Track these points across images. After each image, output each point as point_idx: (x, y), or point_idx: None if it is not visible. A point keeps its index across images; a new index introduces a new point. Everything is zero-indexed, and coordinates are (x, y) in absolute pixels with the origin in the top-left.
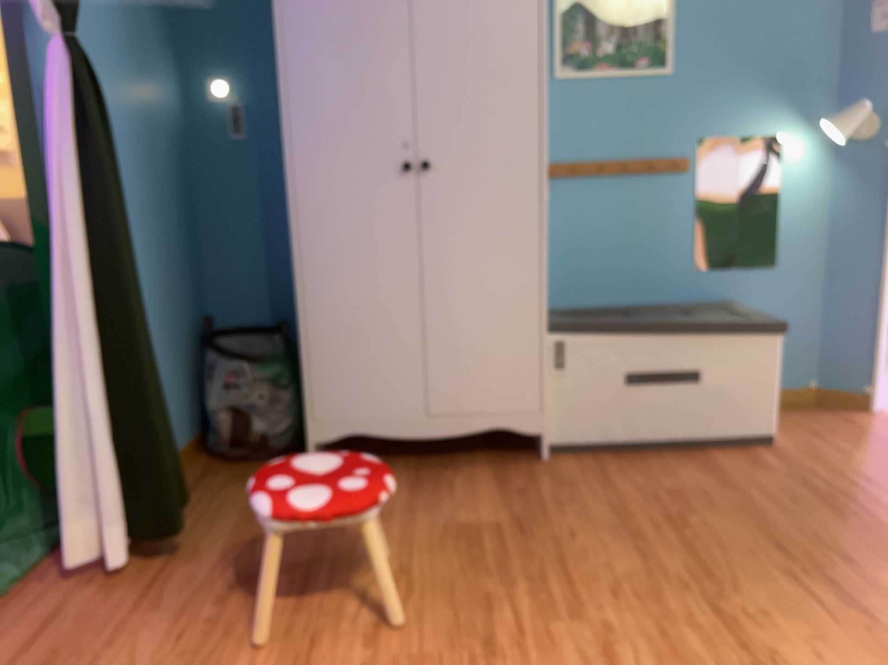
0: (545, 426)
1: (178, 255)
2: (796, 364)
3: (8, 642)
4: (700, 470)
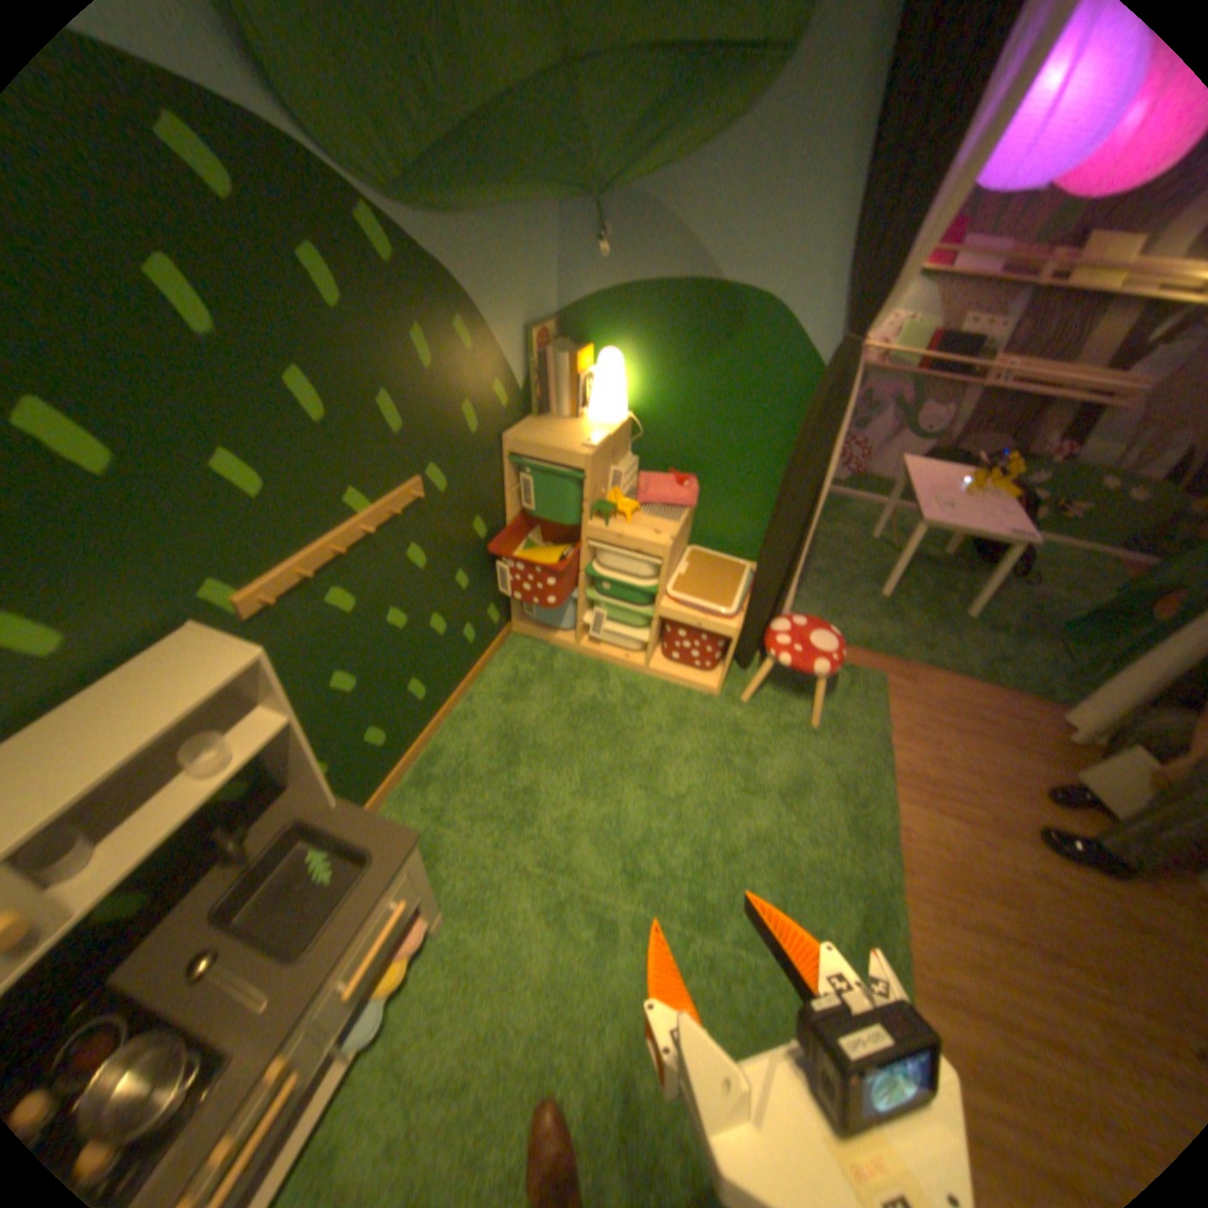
0: None
1: None
2: None
3: (997, 711)
4: None
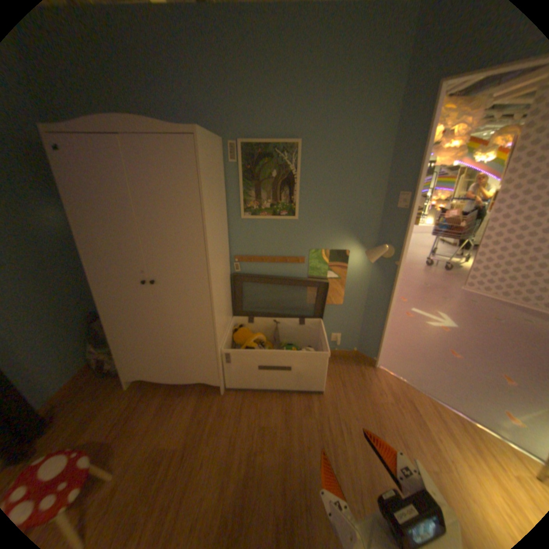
0: (224, 381)
1: (66, 295)
2: (348, 341)
3: None
4: (284, 410)
